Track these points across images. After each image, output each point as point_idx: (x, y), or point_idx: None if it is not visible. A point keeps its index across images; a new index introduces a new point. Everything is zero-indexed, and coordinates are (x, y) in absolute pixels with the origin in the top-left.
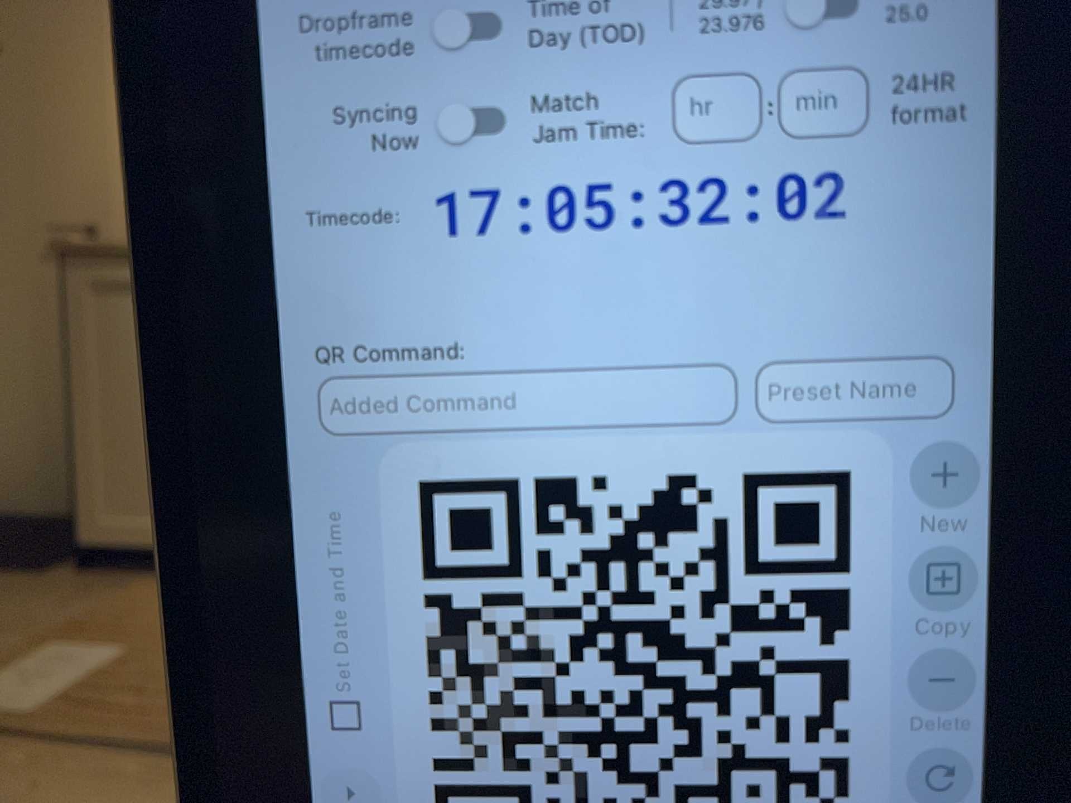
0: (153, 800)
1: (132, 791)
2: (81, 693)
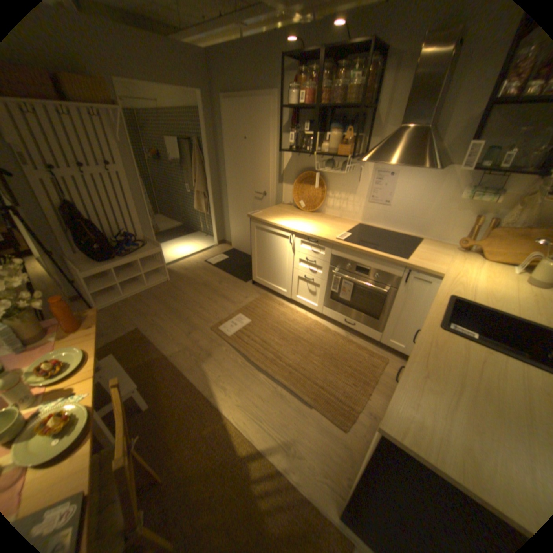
0: (241, 368)
1: (239, 363)
2: (240, 330)
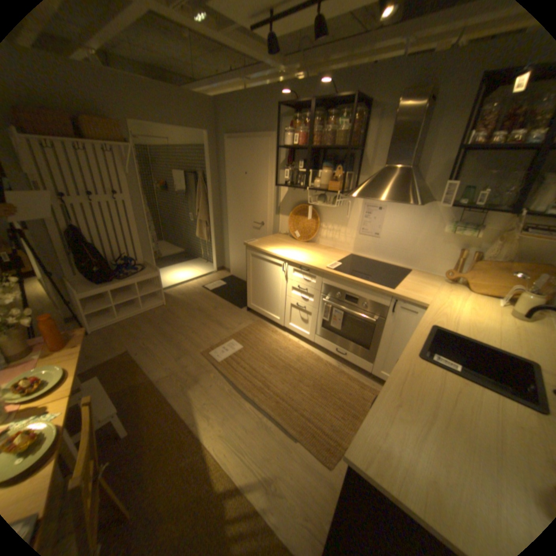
0: (227, 396)
1: (226, 391)
2: (230, 357)
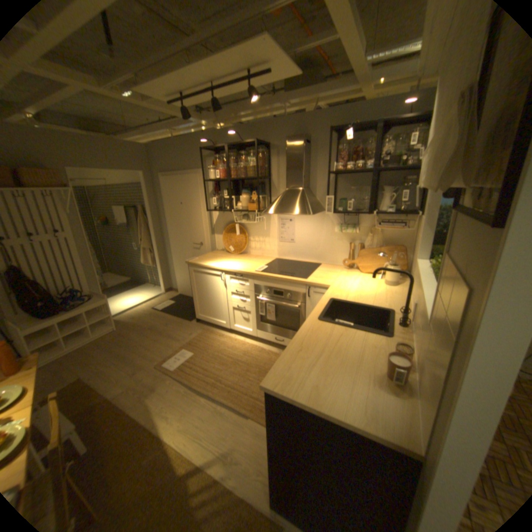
0: (183, 397)
1: (181, 393)
2: (183, 364)
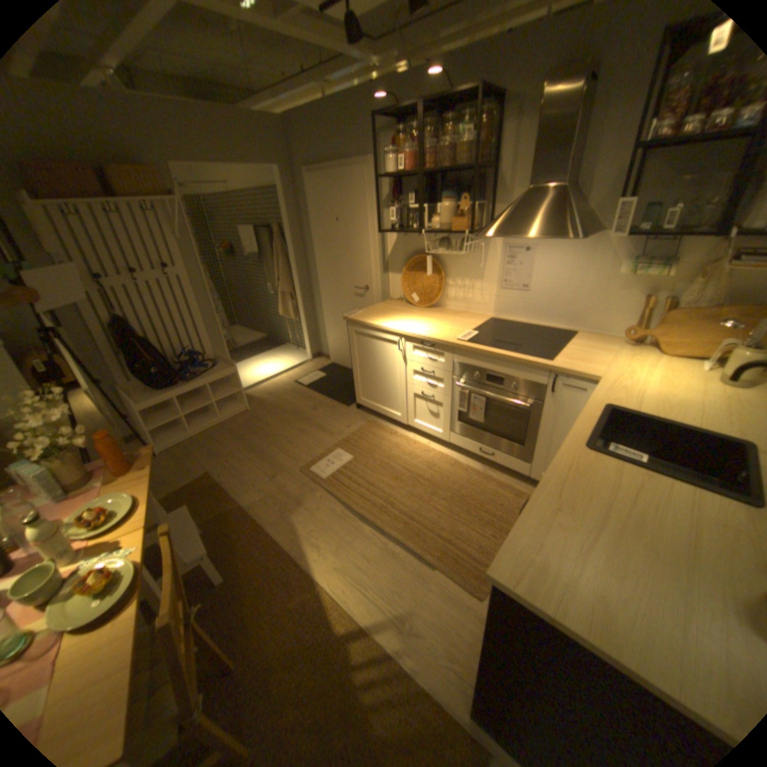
0: (340, 520)
1: (337, 514)
2: (339, 470)
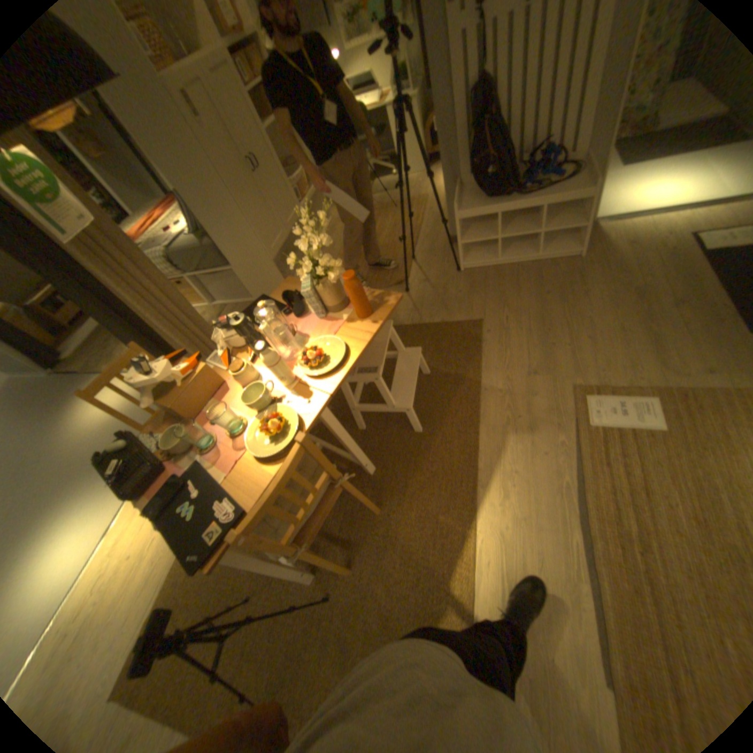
0: (559, 493)
1: (562, 483)
2: (621, 432)
